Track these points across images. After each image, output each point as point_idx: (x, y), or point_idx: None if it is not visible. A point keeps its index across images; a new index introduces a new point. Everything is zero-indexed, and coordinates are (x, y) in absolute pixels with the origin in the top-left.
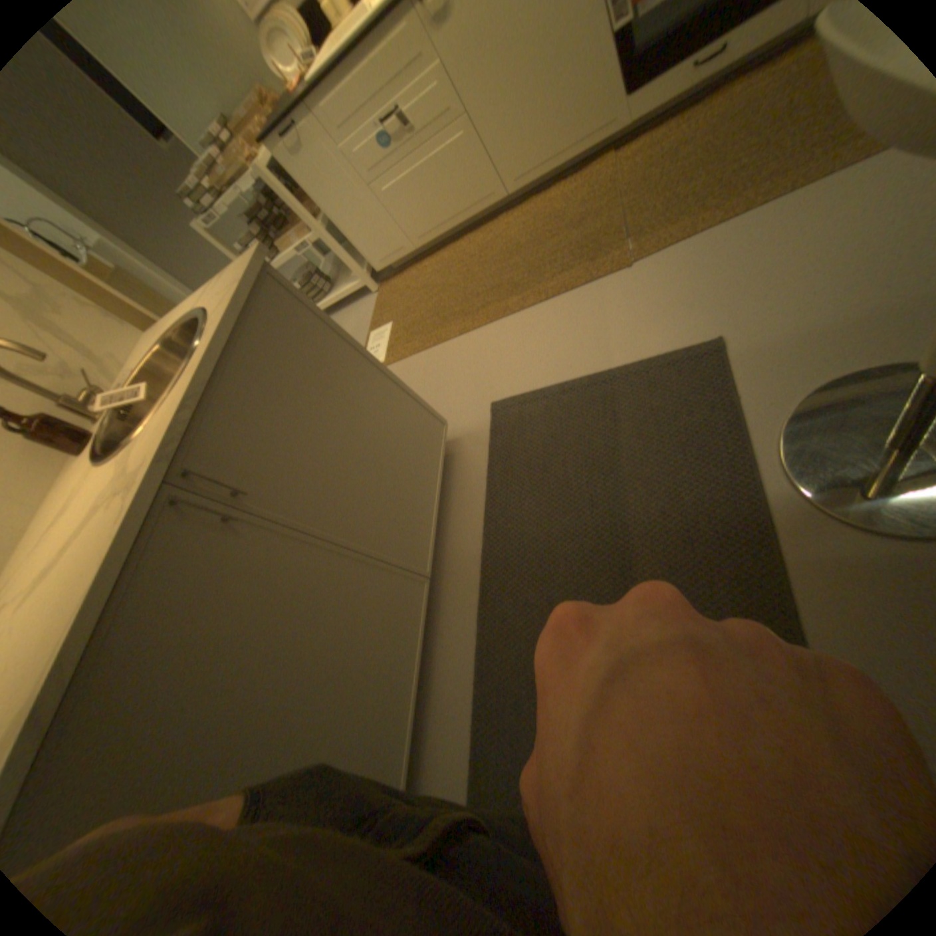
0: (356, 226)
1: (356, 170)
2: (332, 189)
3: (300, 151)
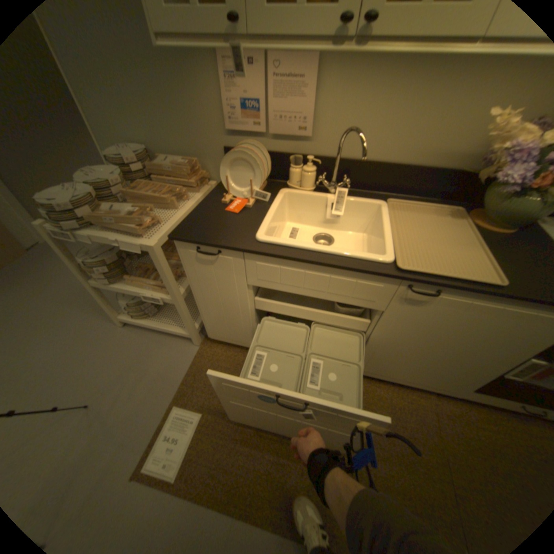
0: (216, 316)
1: (249, 301)
2: (216, 295)
3: (208, 265)
